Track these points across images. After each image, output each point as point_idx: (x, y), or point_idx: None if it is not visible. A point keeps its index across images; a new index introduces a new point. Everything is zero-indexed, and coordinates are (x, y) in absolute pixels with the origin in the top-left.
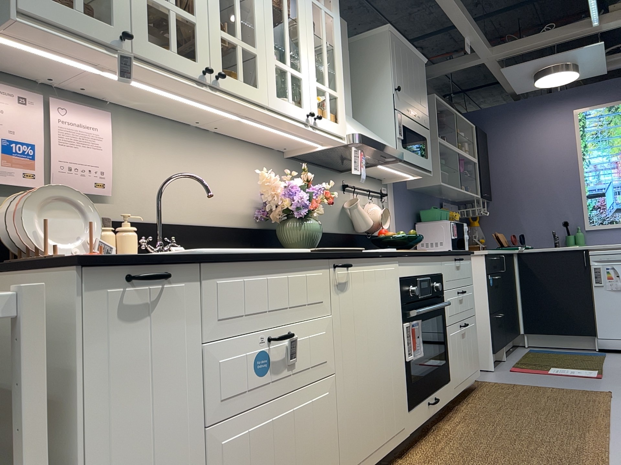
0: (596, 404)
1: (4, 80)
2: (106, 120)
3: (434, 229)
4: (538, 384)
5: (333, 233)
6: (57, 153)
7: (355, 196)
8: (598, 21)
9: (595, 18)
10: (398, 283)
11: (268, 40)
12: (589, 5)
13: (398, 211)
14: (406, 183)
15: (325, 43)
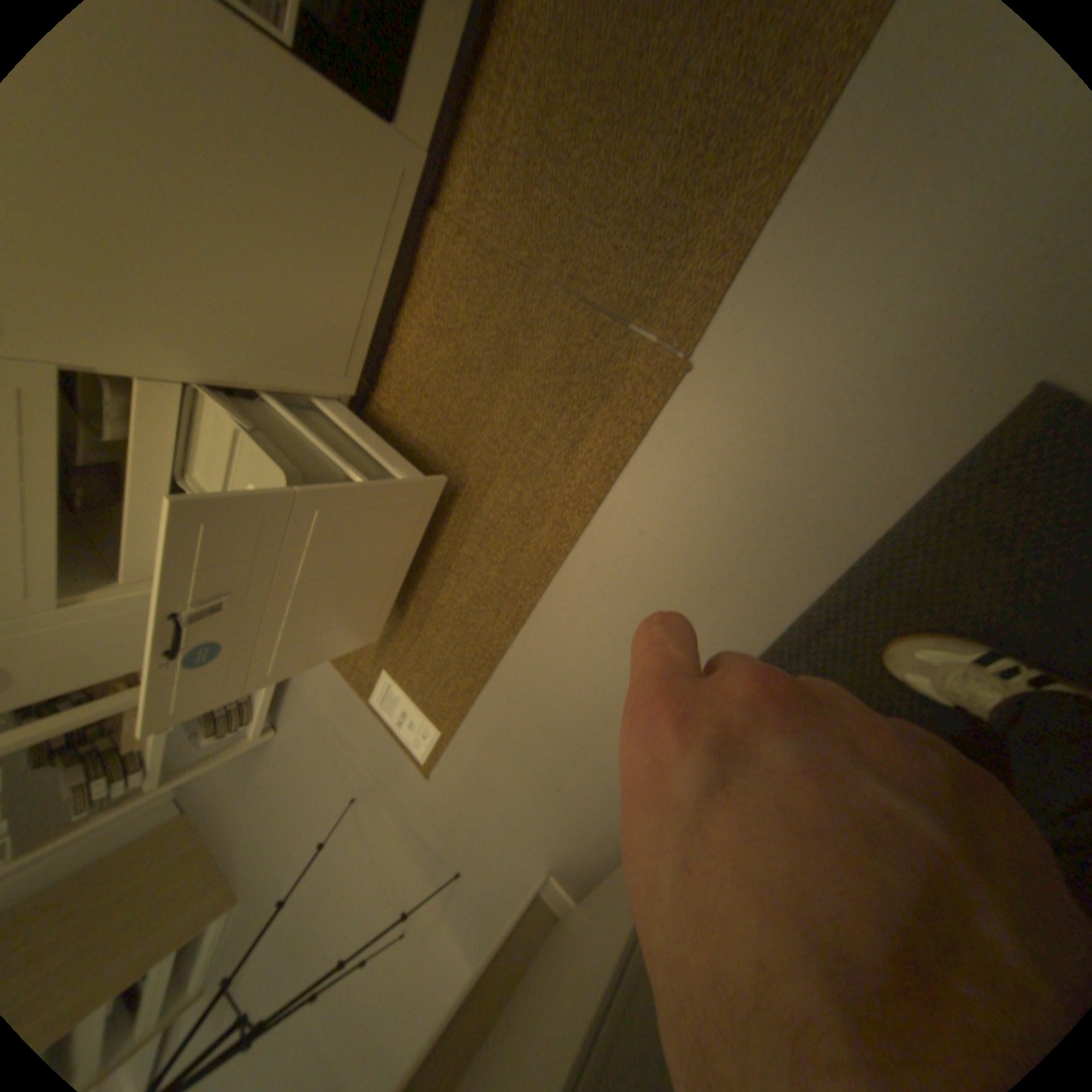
0: None
1: None
2: None
3: None
4: None
5: None
6: None
7: None
8: None
9: None
10: None
11: None
12: None
13: None
14: None
15: None
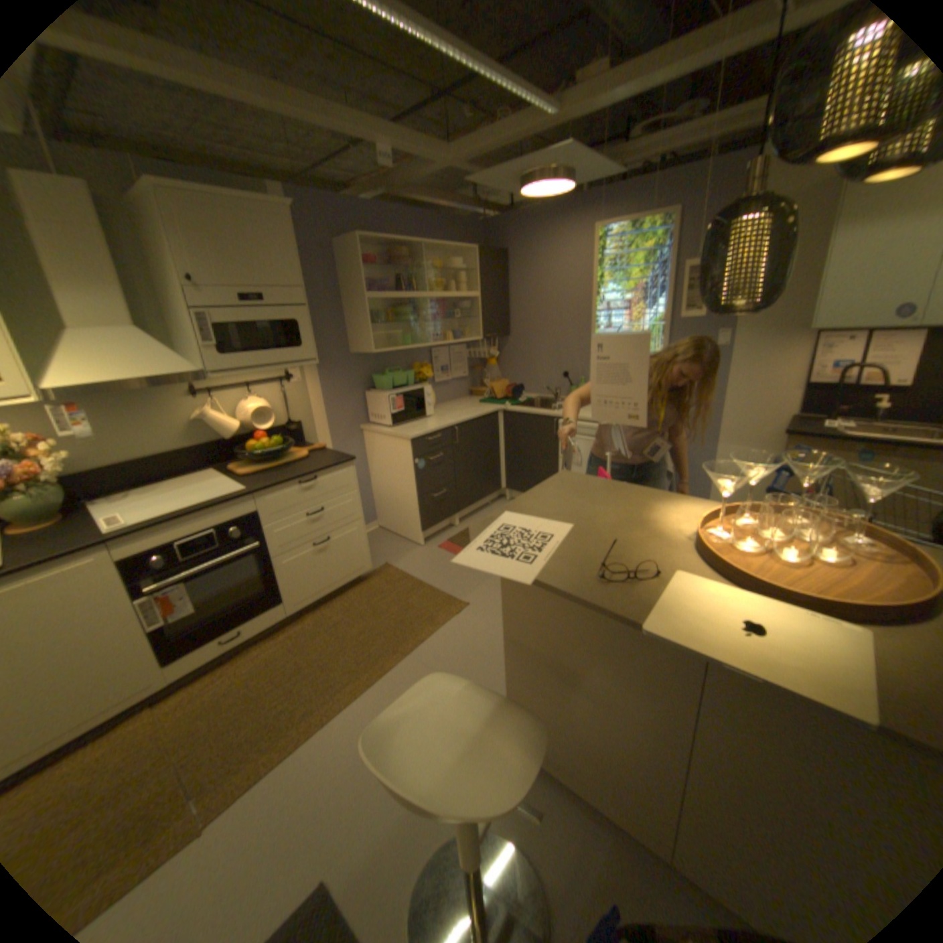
0: (425, 628)
1: None
2: None
3: (379, 400)
4: (428, 578)
5: (170, 452)
6: None
7: (213, 397)
8: (552, 106)
9: (545, 100)
10: (105, 571)
11: None
12: (513, 84)
13: (325, 386)
14: (345, 348)
15: None
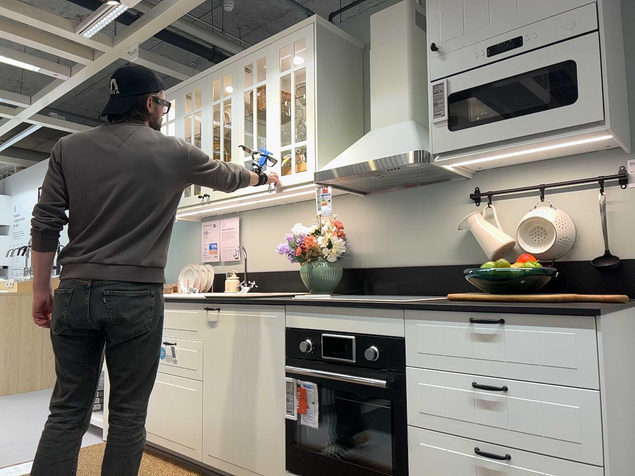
0: None
1: (212, 218)
2: (237, 221)
3: None
4: None
5: (438, 265)
6: (220, 244)
7: (493, 205)
8: None
9: None
10: (278, 333)
11: (238, 147)
12: None
13: None
14: None
15: (292, 103)
